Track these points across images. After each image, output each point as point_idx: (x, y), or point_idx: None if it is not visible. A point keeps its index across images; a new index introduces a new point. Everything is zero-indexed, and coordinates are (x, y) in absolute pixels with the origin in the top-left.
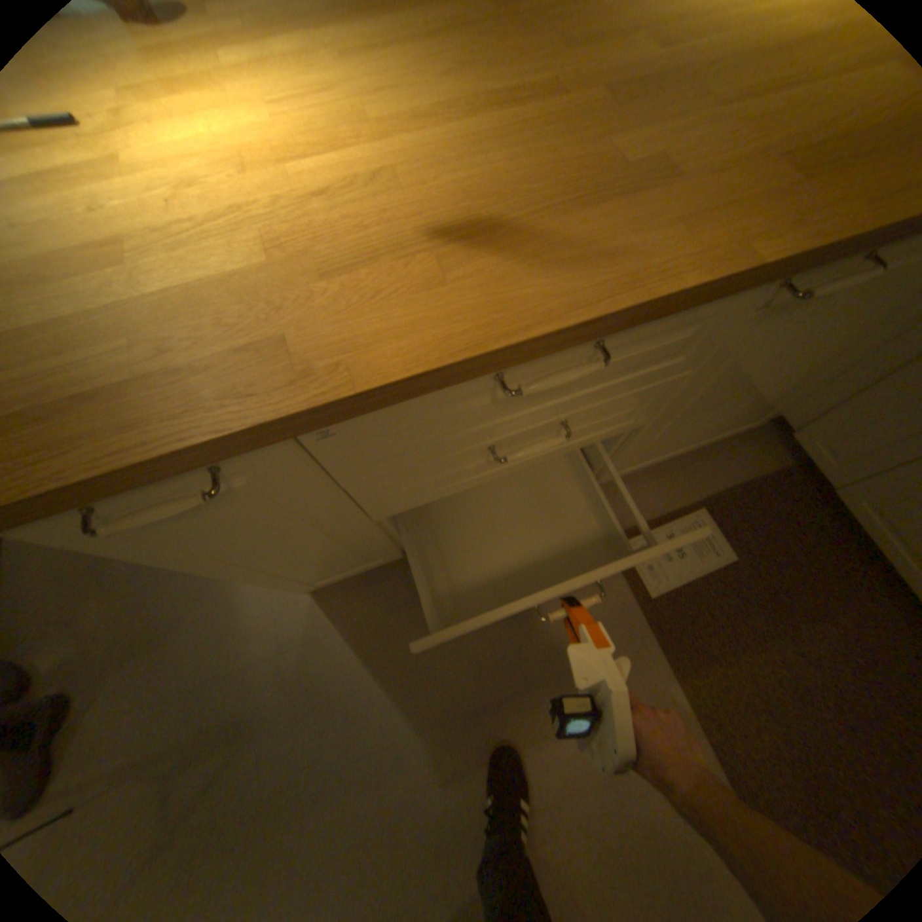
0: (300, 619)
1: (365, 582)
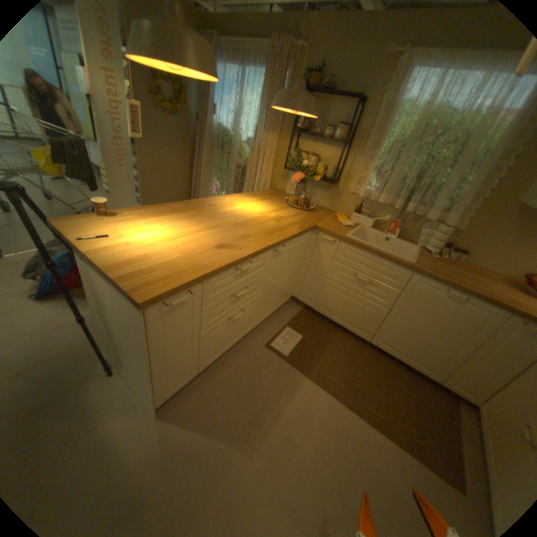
0: (152, 431)
1: (180, 399)
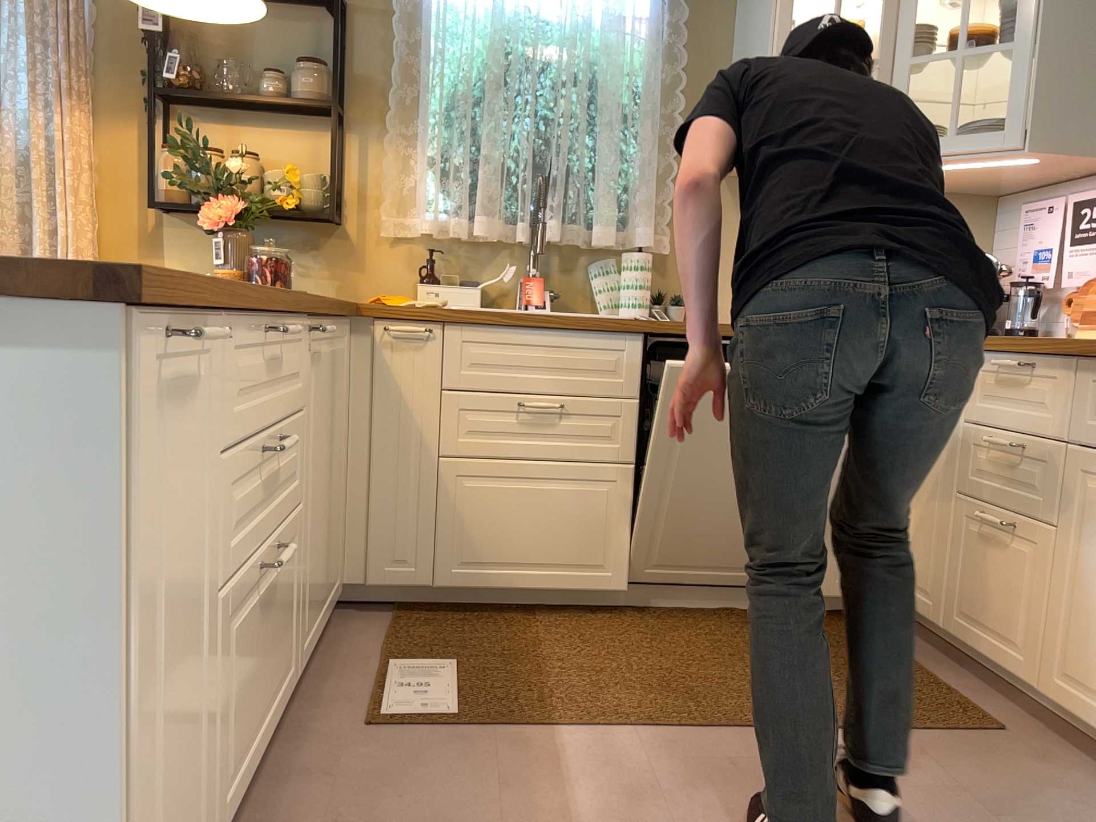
0: None
1: None
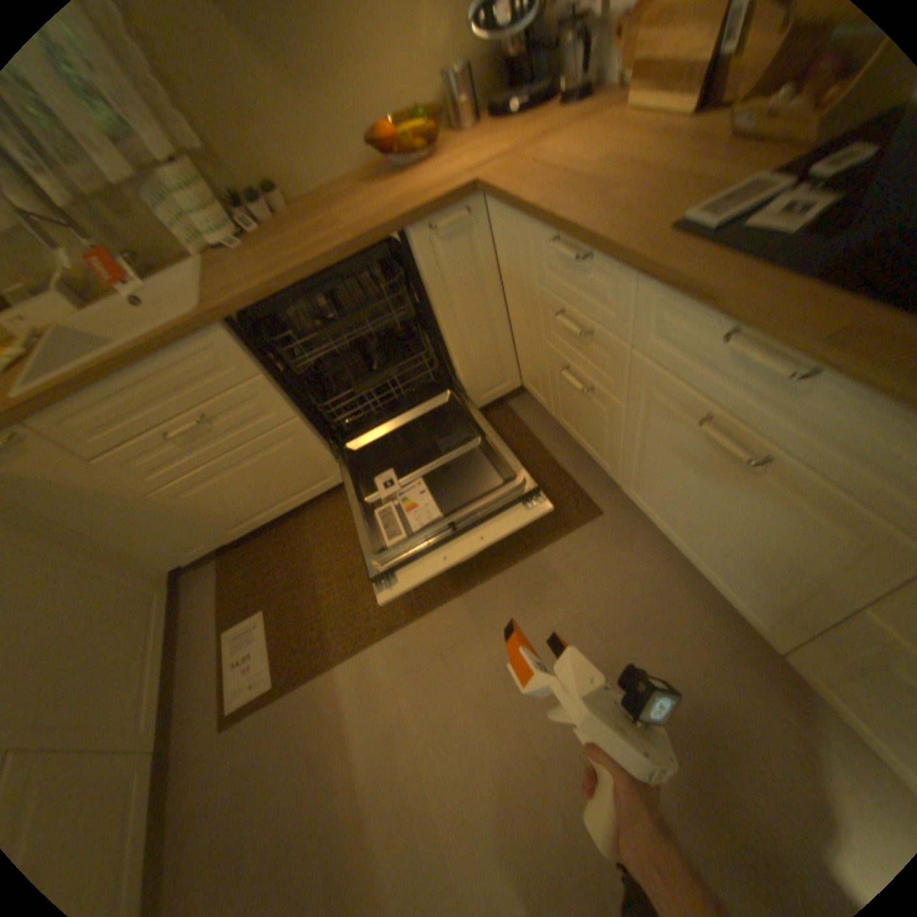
0: None
1: None
